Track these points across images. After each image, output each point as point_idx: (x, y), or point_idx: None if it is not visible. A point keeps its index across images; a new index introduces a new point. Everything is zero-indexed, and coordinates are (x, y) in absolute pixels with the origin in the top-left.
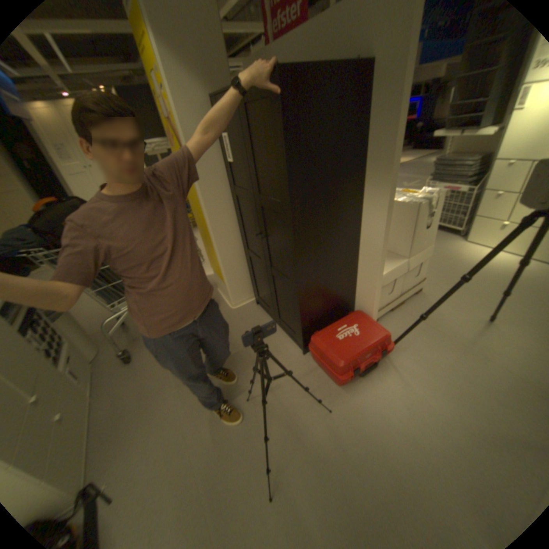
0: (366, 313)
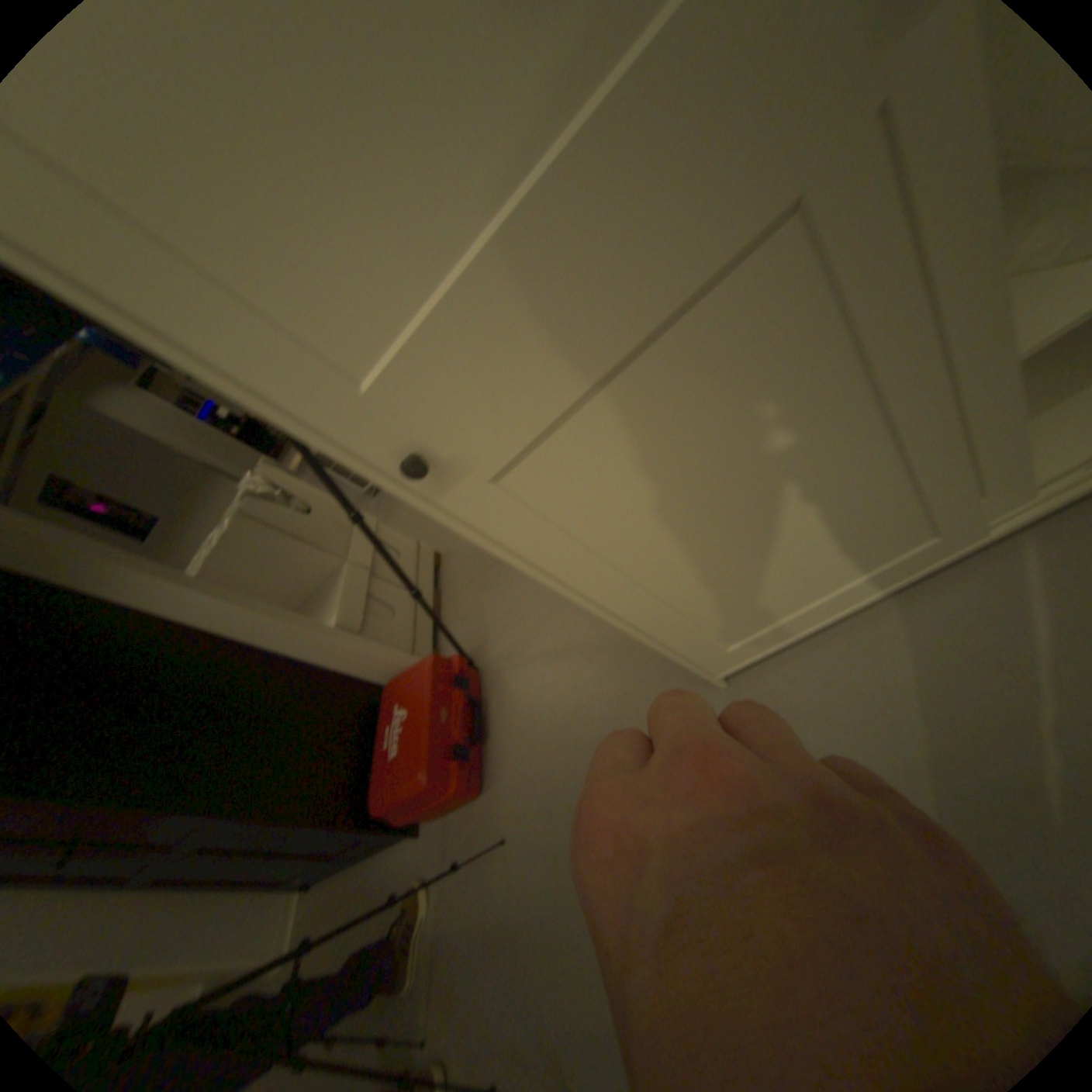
0: (400, 676)
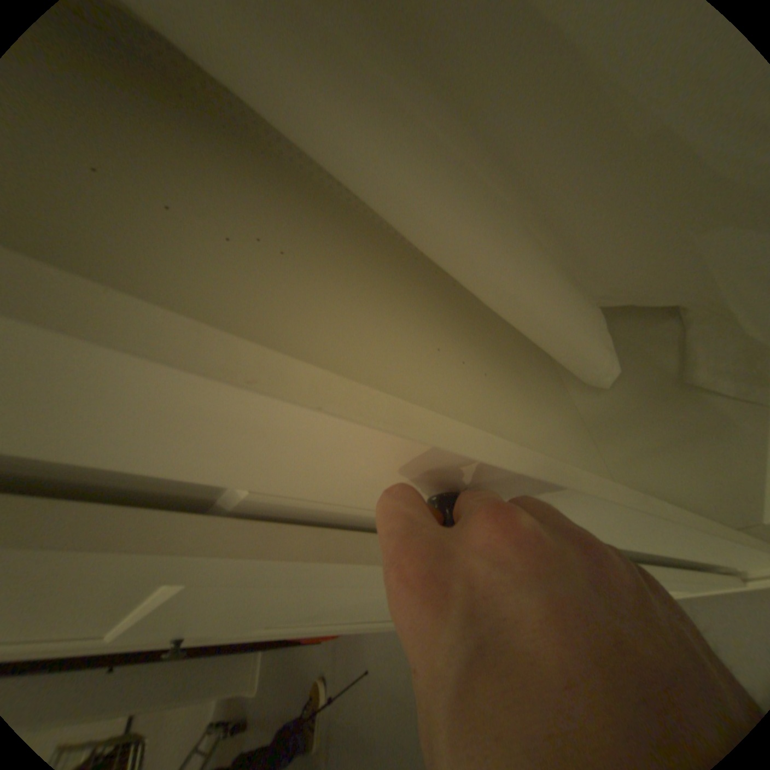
0: None
